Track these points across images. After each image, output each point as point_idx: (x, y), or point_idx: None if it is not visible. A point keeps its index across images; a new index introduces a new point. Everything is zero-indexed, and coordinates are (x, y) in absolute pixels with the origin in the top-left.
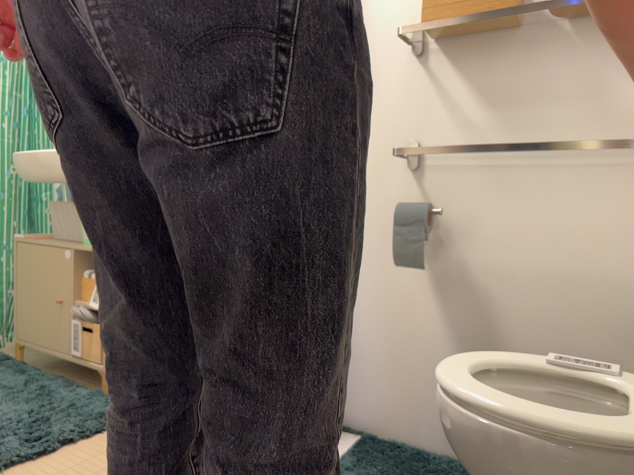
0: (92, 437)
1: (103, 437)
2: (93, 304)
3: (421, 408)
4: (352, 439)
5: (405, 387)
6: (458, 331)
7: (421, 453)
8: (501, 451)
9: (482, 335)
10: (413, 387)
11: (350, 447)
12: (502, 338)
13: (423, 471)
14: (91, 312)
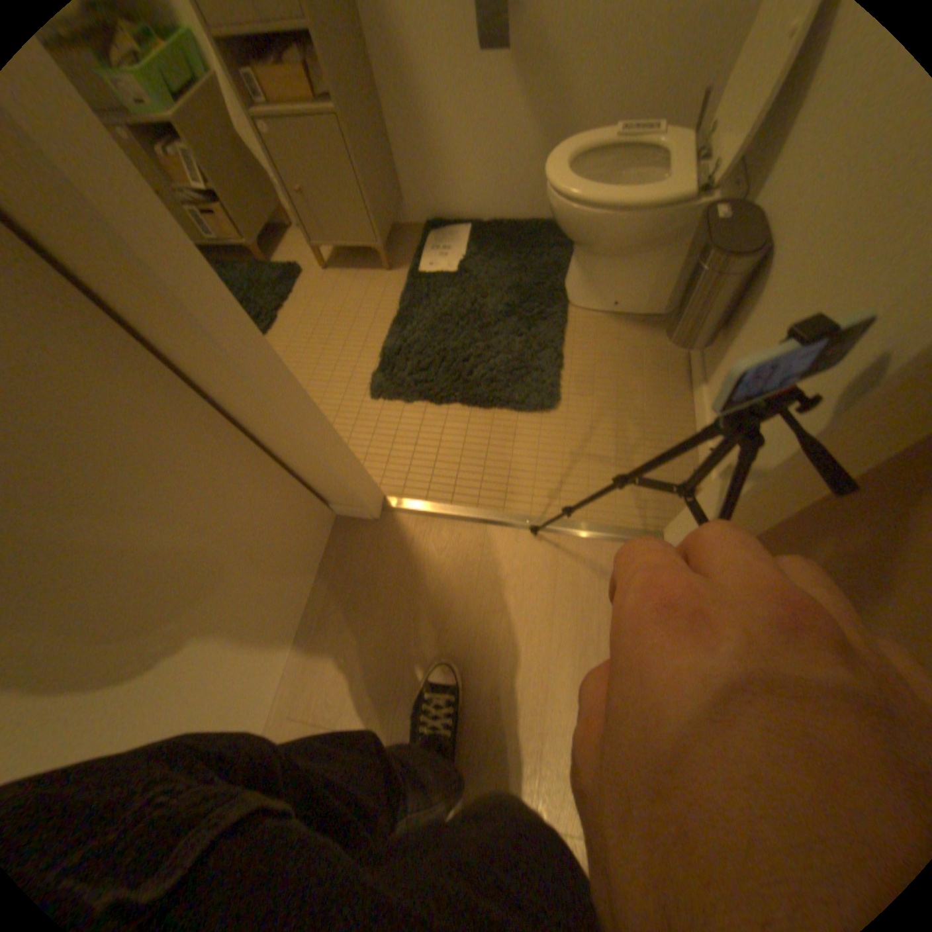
0: (288, 297)
1: (295, 294)
2: (196, 184)
3: (511, 186)
4: (466, 229)
5: (497, 173)
6: (537, 106)
7: (516, 222)
8: (595, 224)
9: (558, 105)
10: (503, 171)
11: (468, 235)
12: (574, 104)
13: (522, 236)
14: (196, 192)
